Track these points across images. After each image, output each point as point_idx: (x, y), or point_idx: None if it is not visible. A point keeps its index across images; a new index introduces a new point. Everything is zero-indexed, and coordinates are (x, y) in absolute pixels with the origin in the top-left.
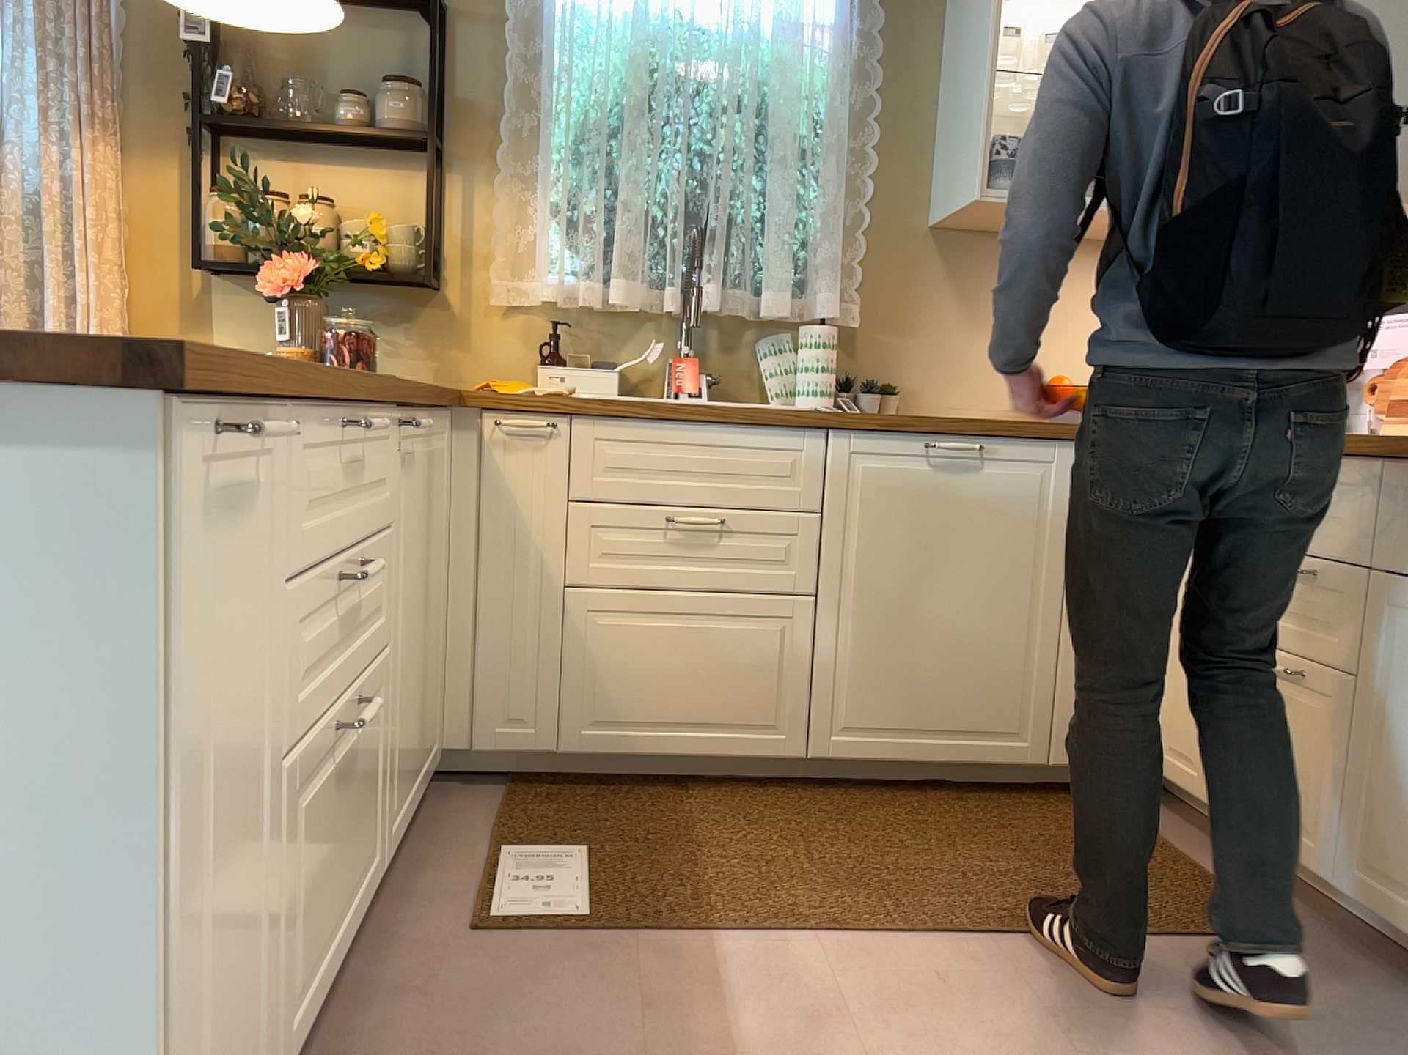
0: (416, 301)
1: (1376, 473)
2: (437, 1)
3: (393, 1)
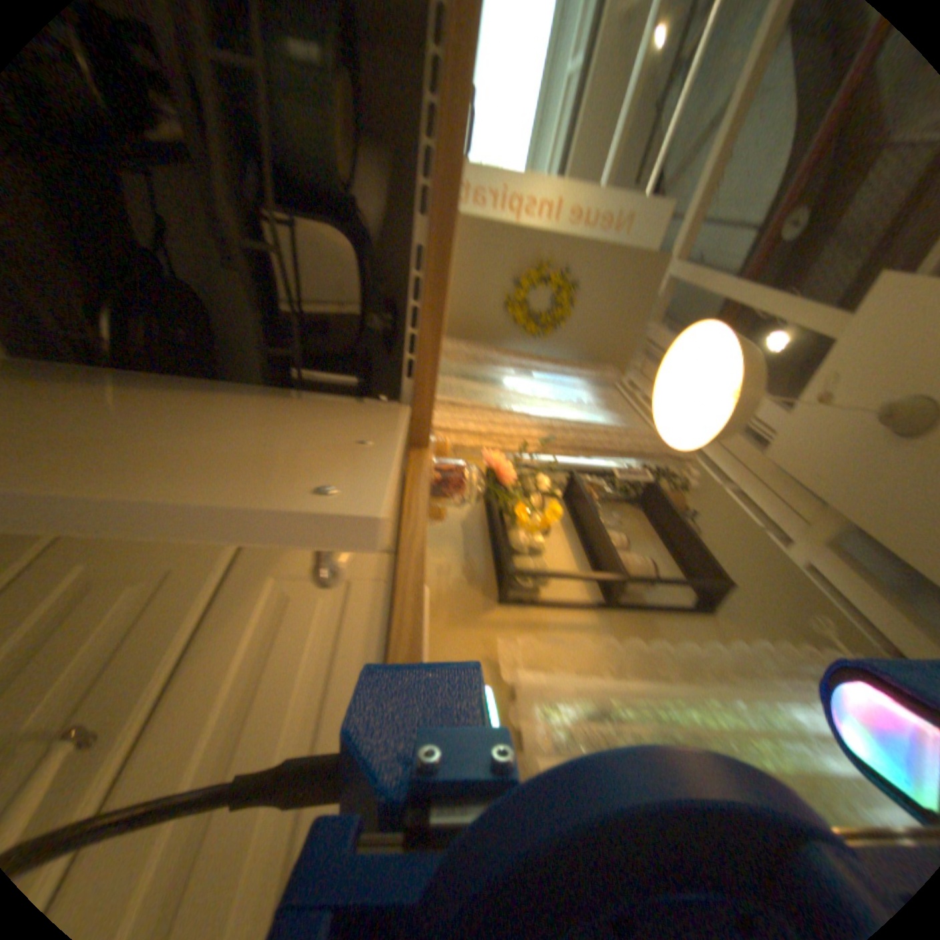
0: (484, 594)
1: None
2: (728, 590)
3: (697, 581)
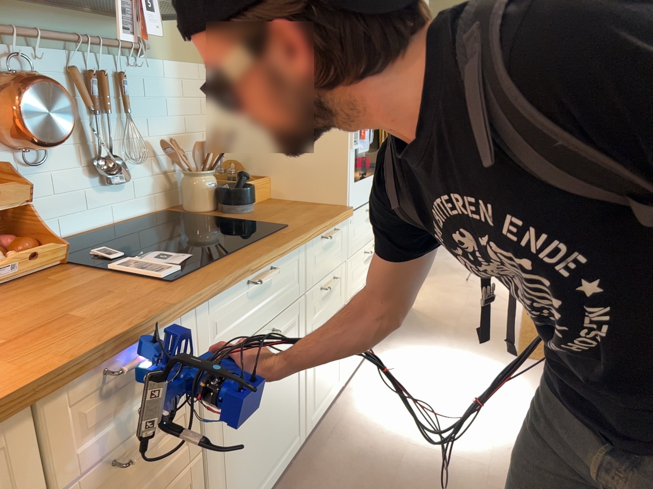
0: None
1: (189, 316)
2: None
3: None
